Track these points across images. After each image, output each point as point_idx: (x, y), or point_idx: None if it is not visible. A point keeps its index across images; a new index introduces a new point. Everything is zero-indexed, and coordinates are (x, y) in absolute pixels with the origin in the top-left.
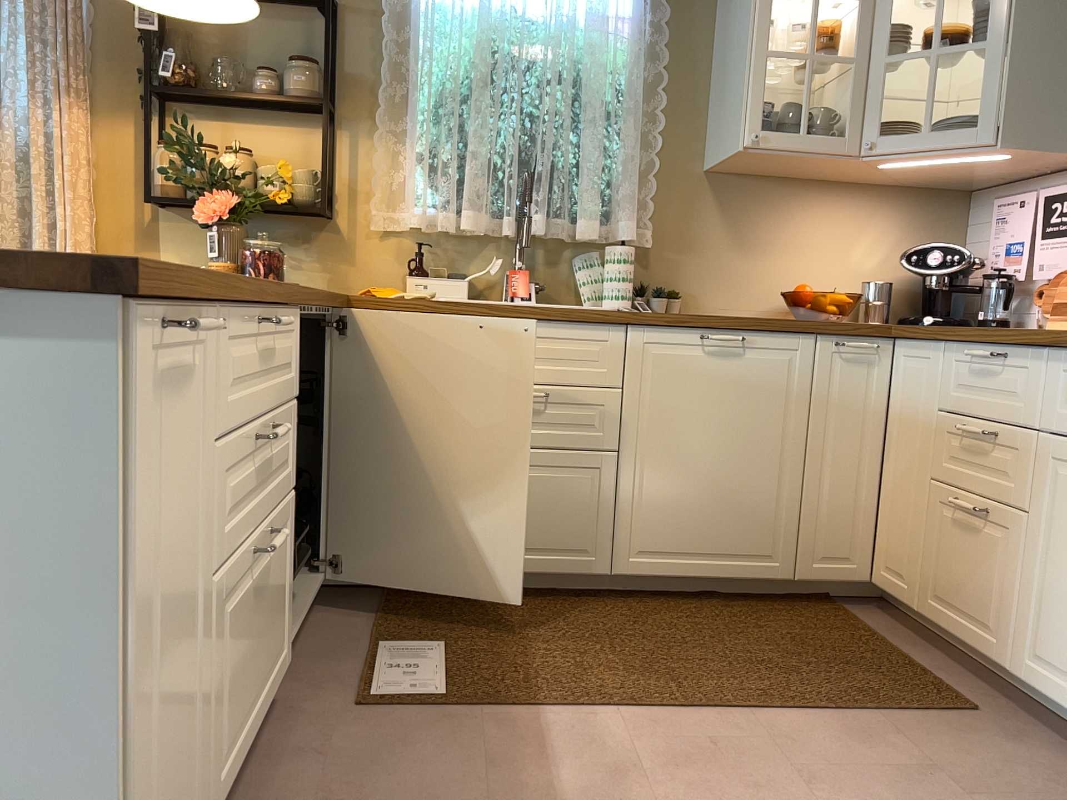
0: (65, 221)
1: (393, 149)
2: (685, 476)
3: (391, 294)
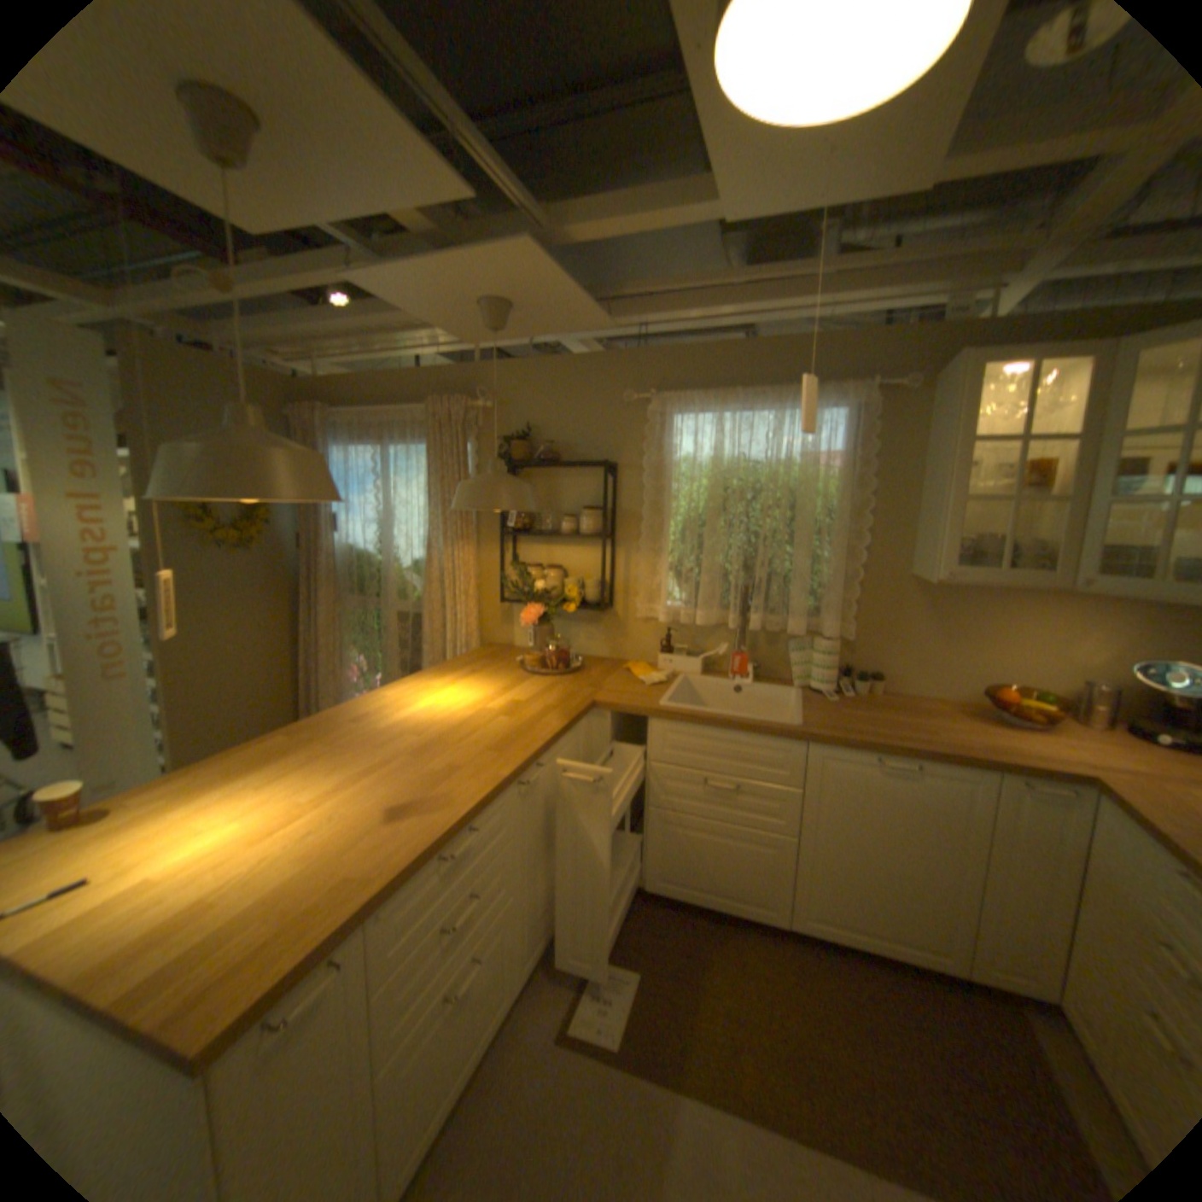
0: (458, 613)
1: (651, 561)
2: (858, 871)
3: (642, 673)
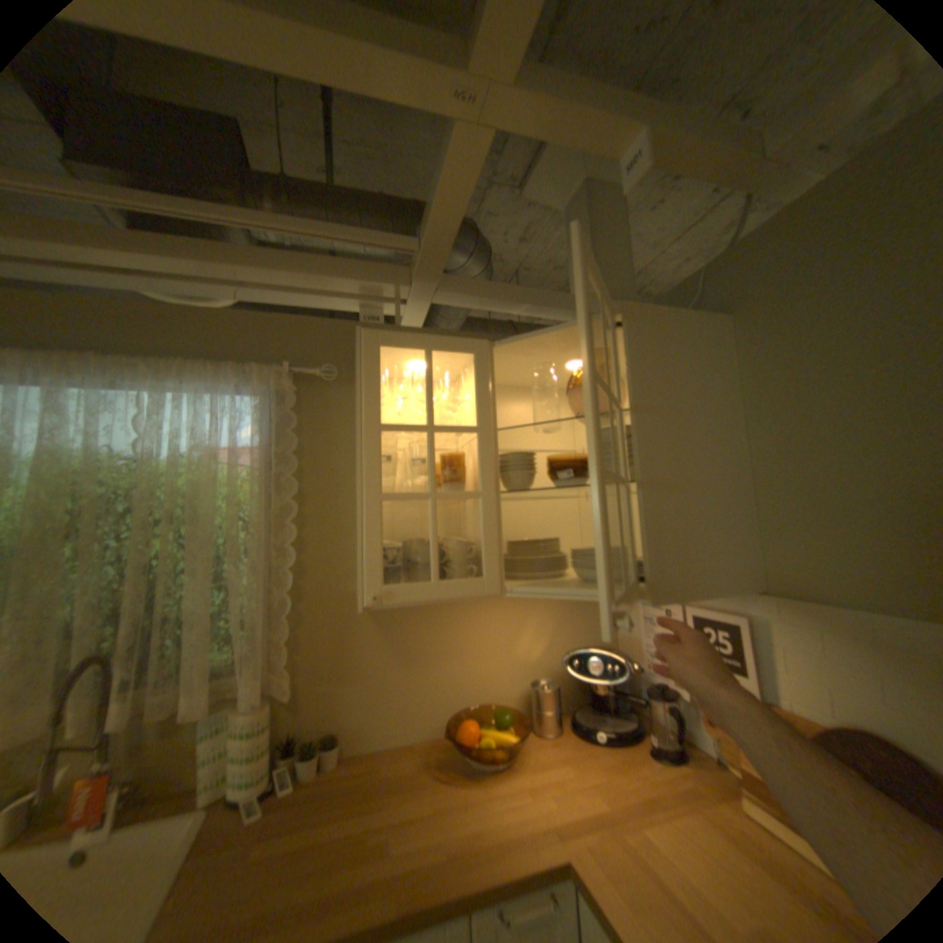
0: None
1: None
2: None
3: None
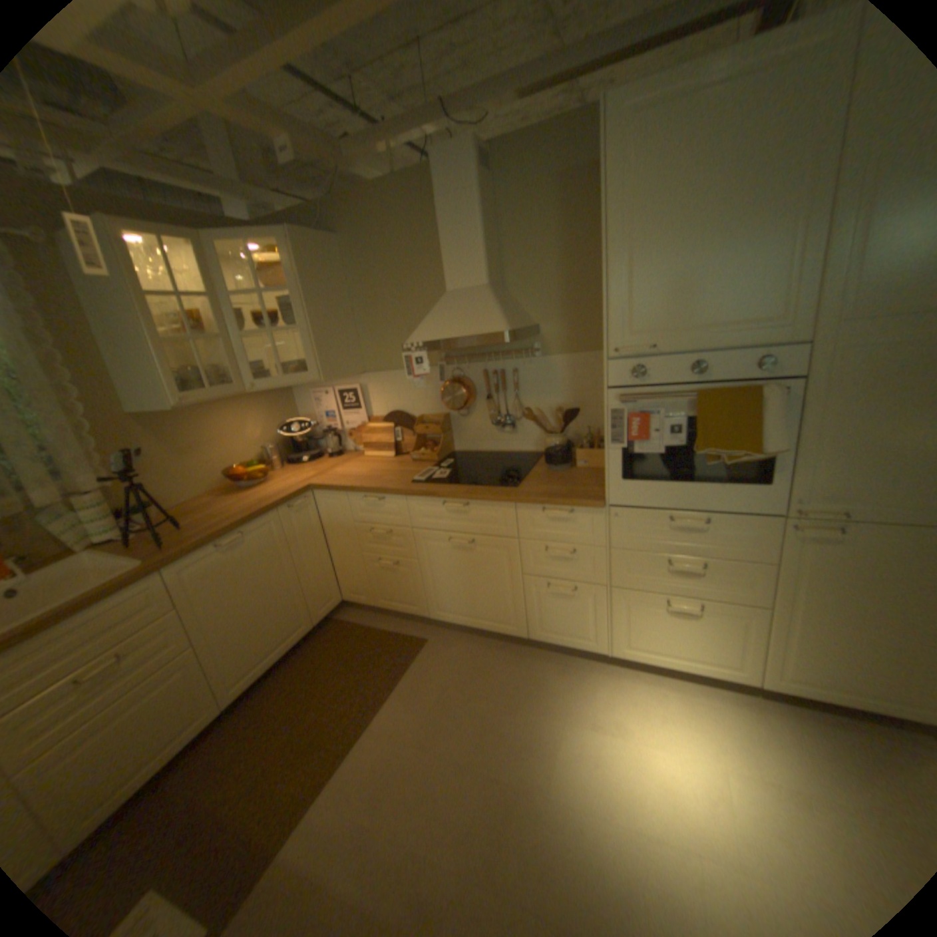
0: None
1: None
2: (240, 627)
3: None
